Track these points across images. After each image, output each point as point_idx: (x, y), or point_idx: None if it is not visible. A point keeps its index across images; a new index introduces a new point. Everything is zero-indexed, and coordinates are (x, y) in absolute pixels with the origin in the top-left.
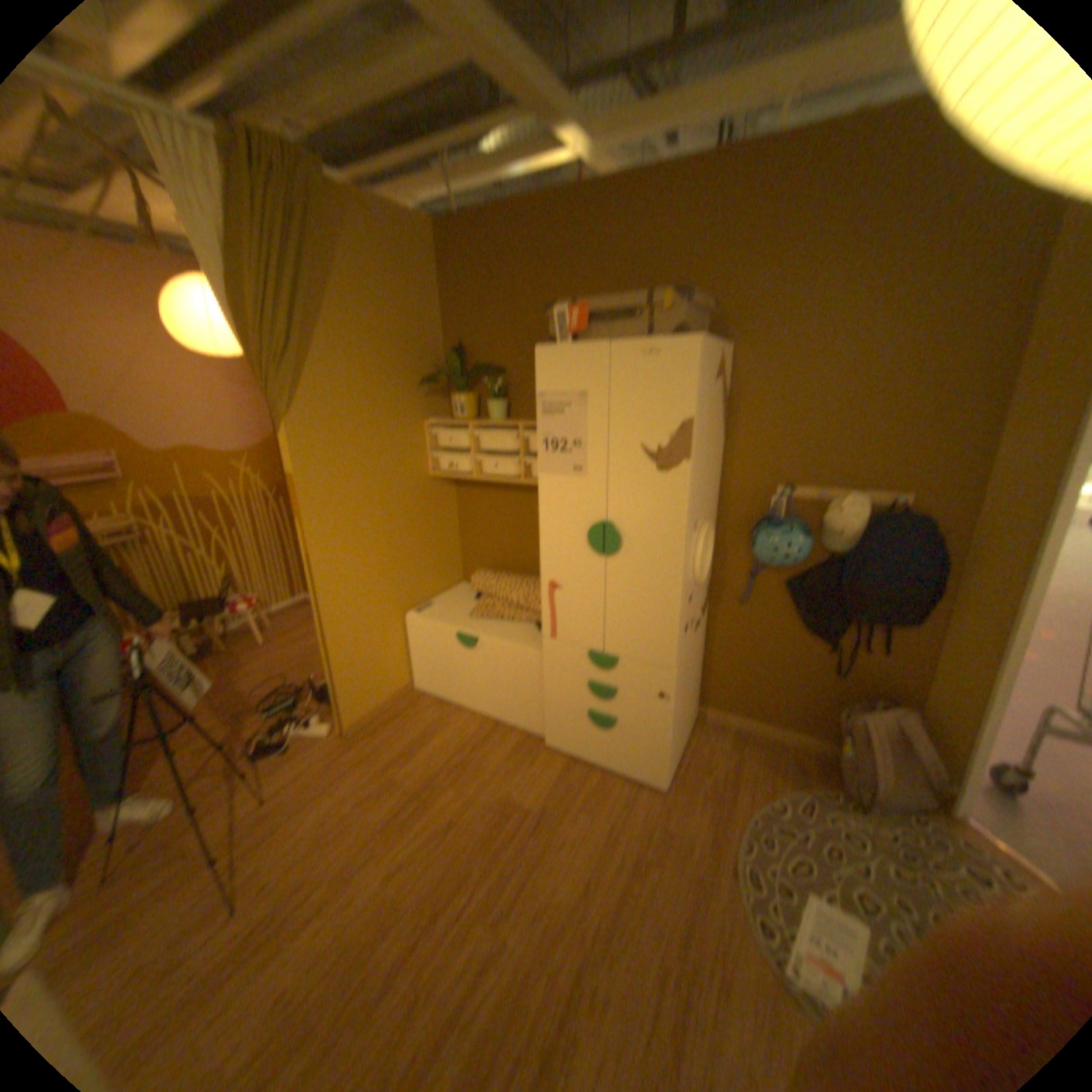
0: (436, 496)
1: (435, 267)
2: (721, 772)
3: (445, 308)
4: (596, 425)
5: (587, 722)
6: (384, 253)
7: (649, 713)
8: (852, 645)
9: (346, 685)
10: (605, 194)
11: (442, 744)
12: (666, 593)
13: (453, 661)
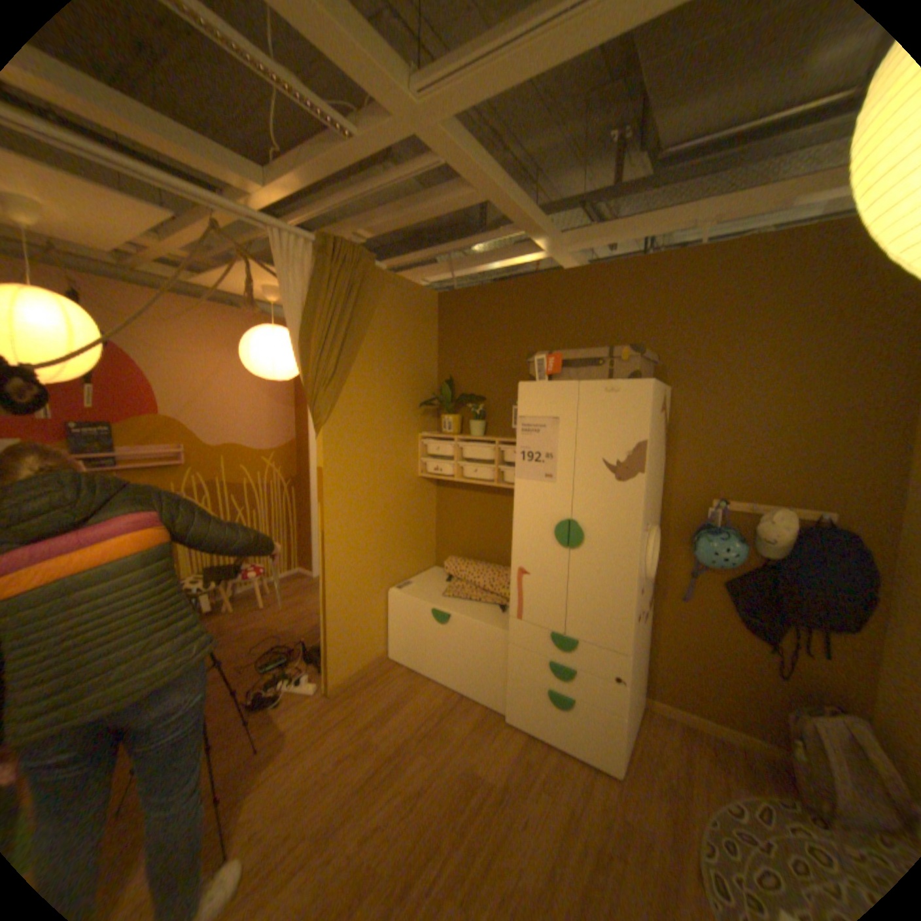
0: (421, 494)
1: (437, 326)
2: (673, 767)
3: (441, 354)
4: (565, 444)
5: (546, 703)
6: (404, 316)
7: (606, 698)
8: (792, 648)
9: (334, 650)
10: (569, 282)
11: (411, 713)
12: (623, 585)
13: (425, 636)
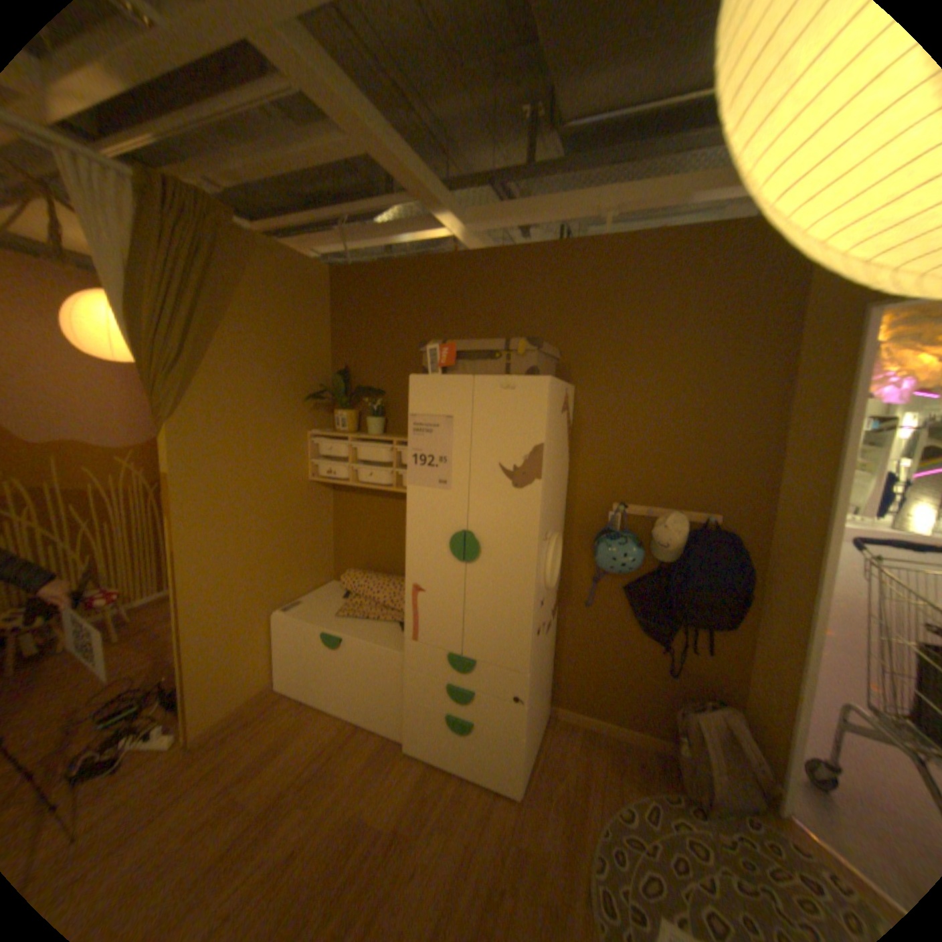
0: (313, 500)
1: (329, 307)
2: (572, 778)
3: (335, 340)
4: (460, 446)
5: (444, 729)
6: (283, 291)
7: (504, 719)
8: (681, 647)
9: (196, 693)
10: (472, 266)
11: (294, 756)
12: (520, 600)
13: (314, 664)
